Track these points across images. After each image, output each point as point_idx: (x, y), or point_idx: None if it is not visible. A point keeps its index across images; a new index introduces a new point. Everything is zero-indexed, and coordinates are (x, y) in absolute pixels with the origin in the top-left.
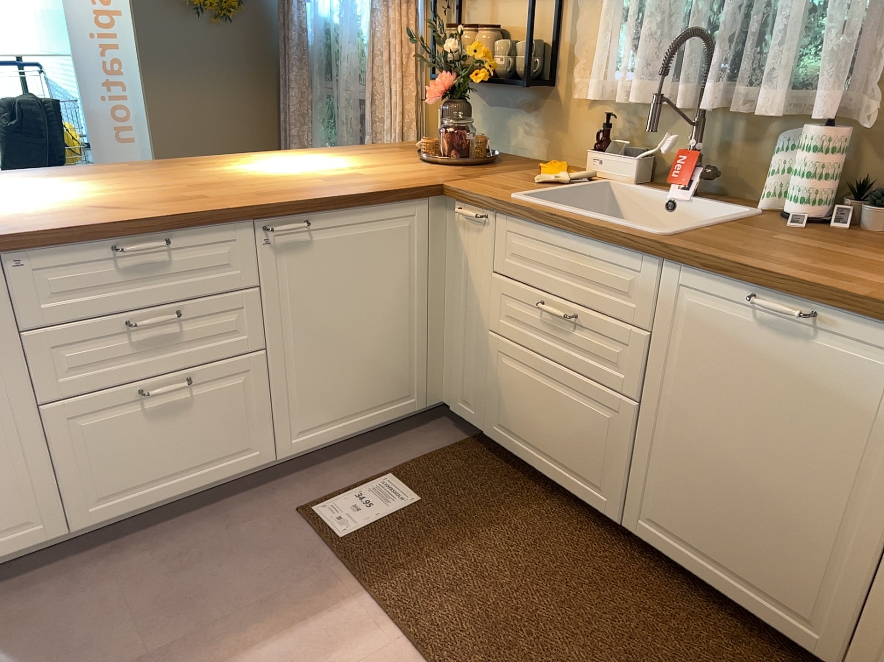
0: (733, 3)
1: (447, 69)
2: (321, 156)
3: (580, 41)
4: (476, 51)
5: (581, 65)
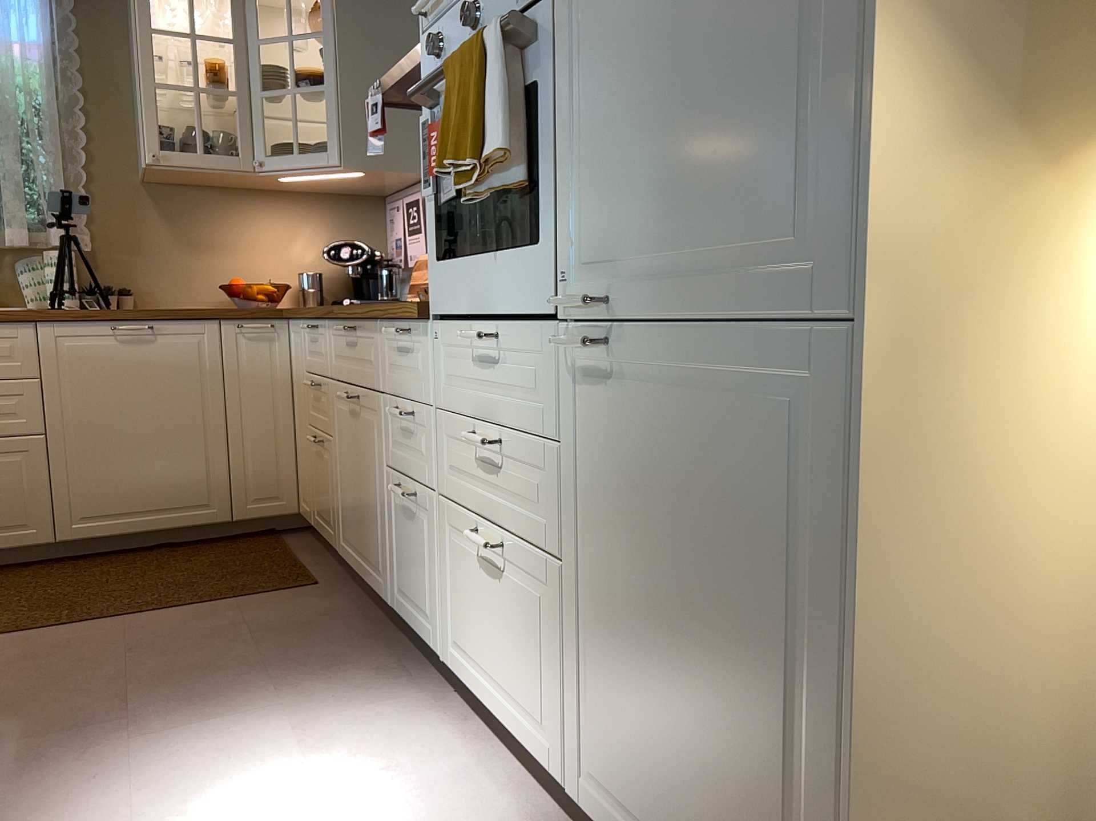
0: None
1: None
2: None
3: None
4: None
5: None
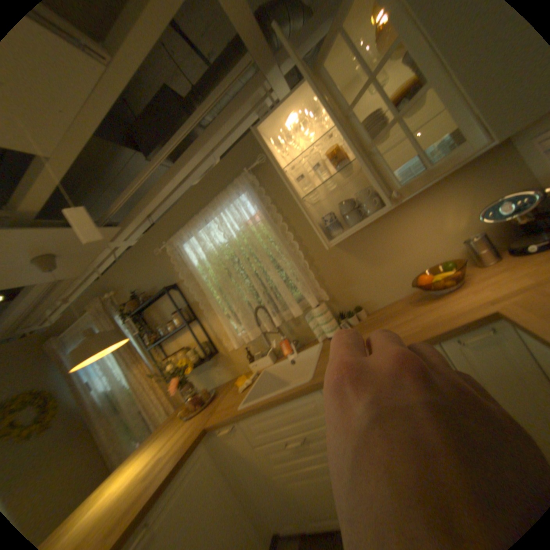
0: (261, 291)
1: (174, 375)
2: (135, 459)
3: (219, 331)
4: (181, 360)
5: (224, 338)
